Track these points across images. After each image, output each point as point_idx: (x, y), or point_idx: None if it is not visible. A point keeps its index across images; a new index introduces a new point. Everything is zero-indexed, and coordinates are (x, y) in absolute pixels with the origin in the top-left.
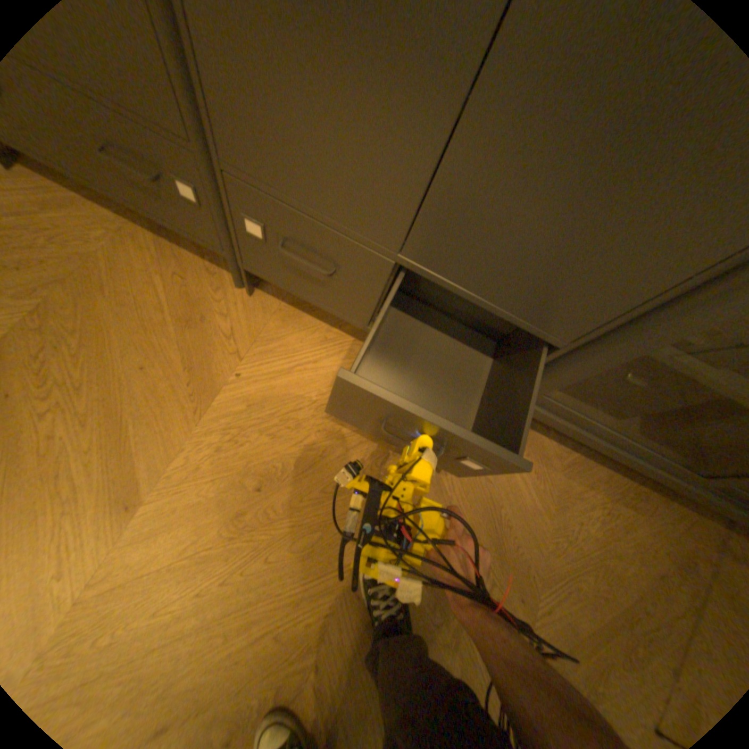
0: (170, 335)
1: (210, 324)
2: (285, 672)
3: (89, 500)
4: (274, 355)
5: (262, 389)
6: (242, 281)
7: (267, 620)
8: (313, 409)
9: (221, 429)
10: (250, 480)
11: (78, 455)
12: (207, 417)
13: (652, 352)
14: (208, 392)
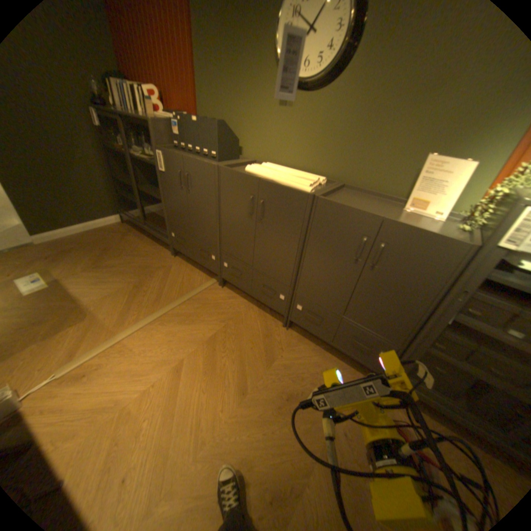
0: (260, 339)
1: (273, 337)
2: (295, 481)
3: (232, 387)
4: (294, 351)
5: (290, 363)
6: (286, 324)
7: (288, 455)
8: (309, 374)
9: (275, 374)
10: (284, 395)
11: (231, 372)
12: (271, 369)
13: (432, 353)
14: (271, 360)
